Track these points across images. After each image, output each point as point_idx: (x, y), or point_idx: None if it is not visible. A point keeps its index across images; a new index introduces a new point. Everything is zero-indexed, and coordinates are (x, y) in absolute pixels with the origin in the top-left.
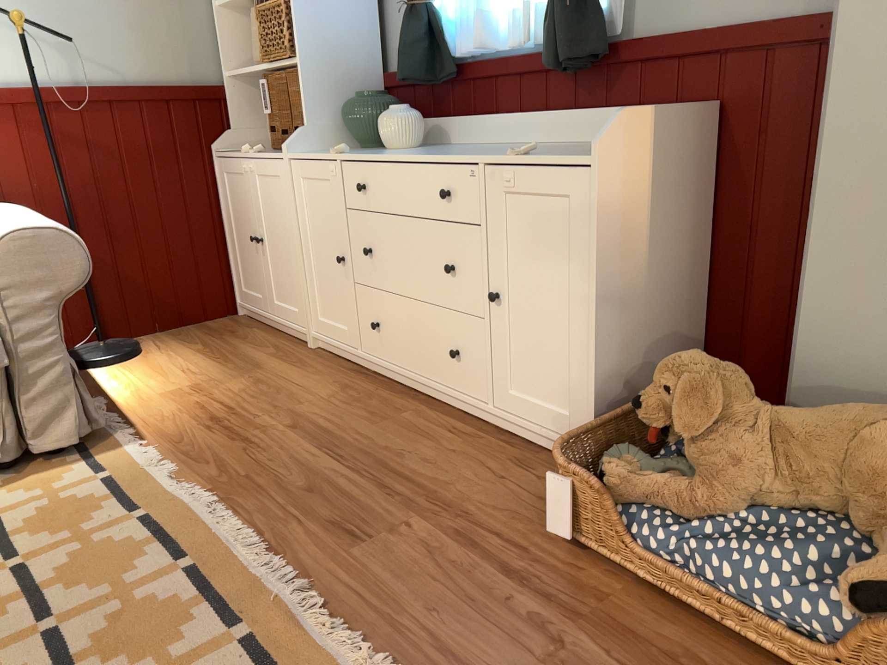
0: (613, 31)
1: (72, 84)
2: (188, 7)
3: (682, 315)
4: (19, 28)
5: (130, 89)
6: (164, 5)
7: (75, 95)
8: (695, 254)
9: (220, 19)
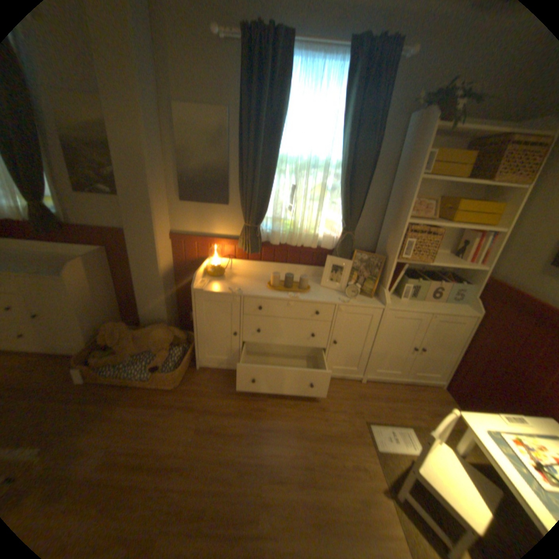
0: (61, 221)
1: None
2: None
3: (108, 306)
4: None
5: None
6: None
7: None
8: (109, 288)
9: None
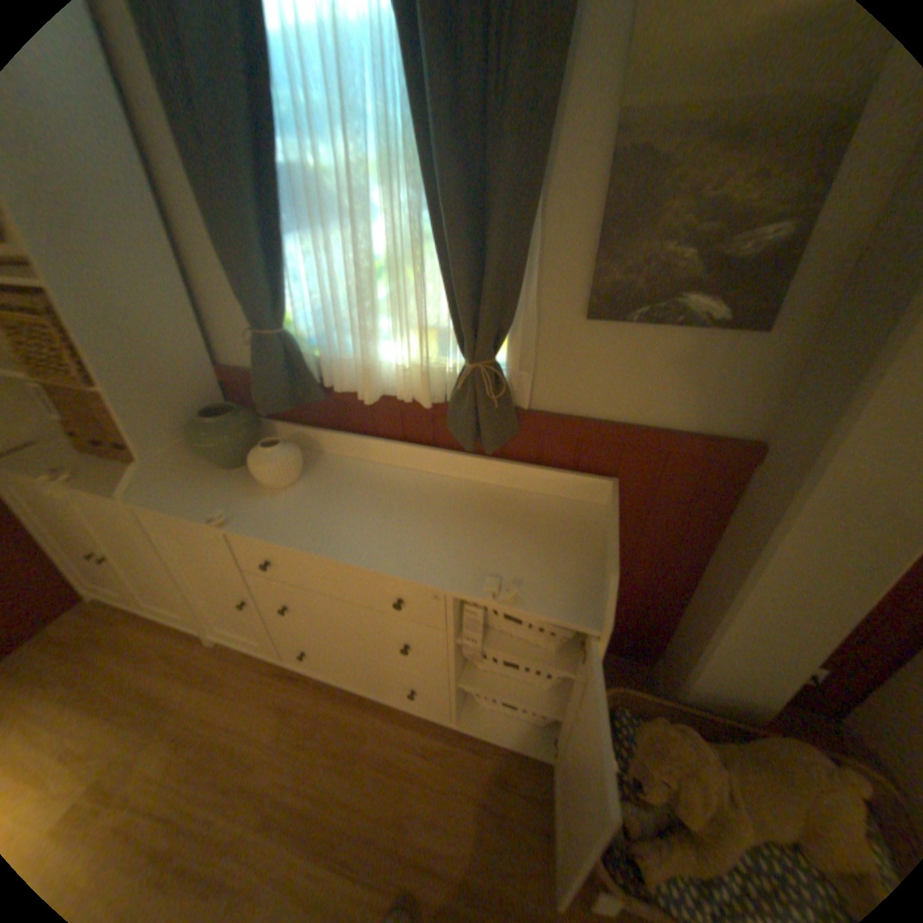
0: (519, 401)
1: None
2: None
3: None
4: None
5: None
6: None
7: None
8: None
9: None
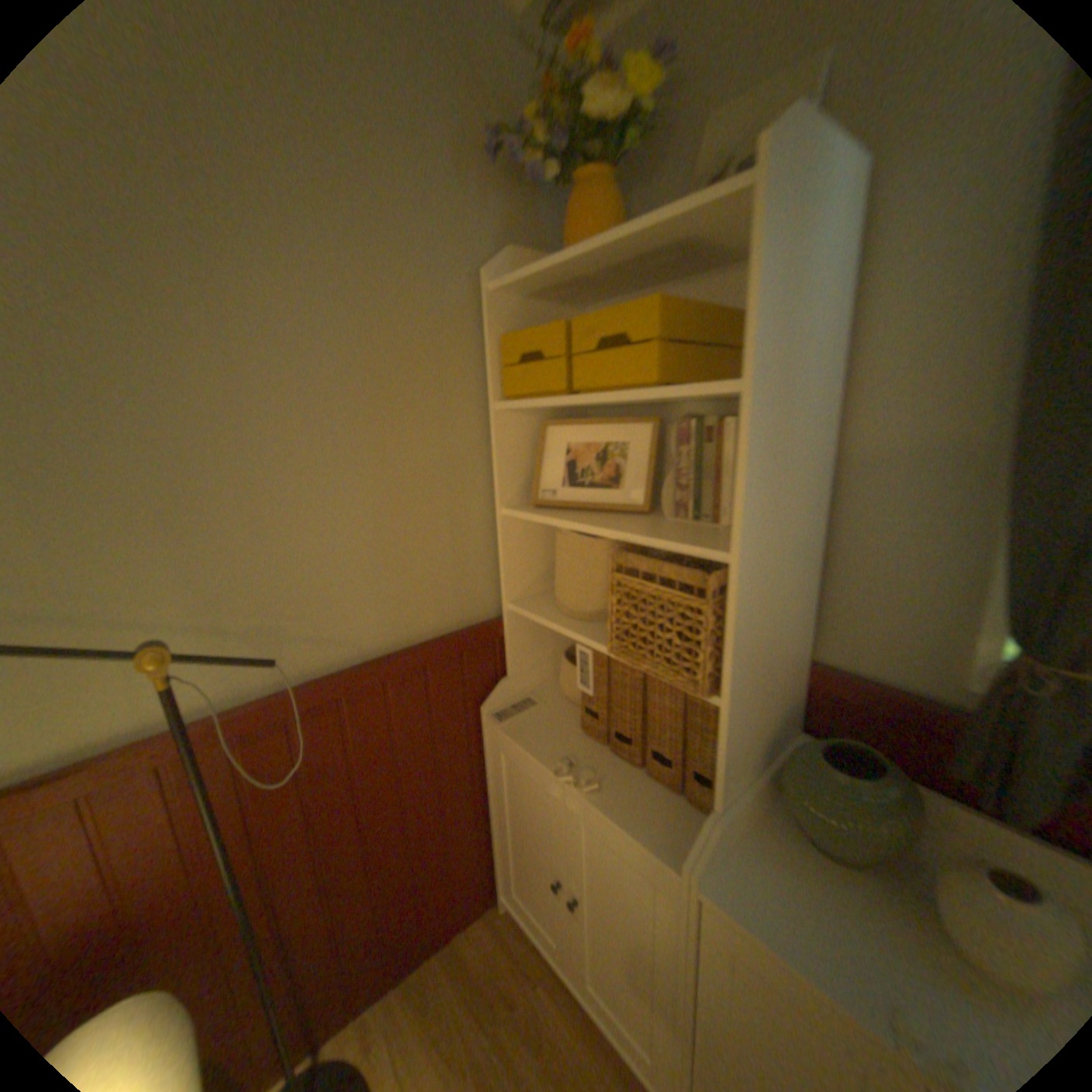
0: None
1: (270, 683)
2: (462, 511)
3: None
4: (151, 676)
5: (369, 666)
6: (427, 517)
7: (274, 707)
8: None
9: (507, 526)
